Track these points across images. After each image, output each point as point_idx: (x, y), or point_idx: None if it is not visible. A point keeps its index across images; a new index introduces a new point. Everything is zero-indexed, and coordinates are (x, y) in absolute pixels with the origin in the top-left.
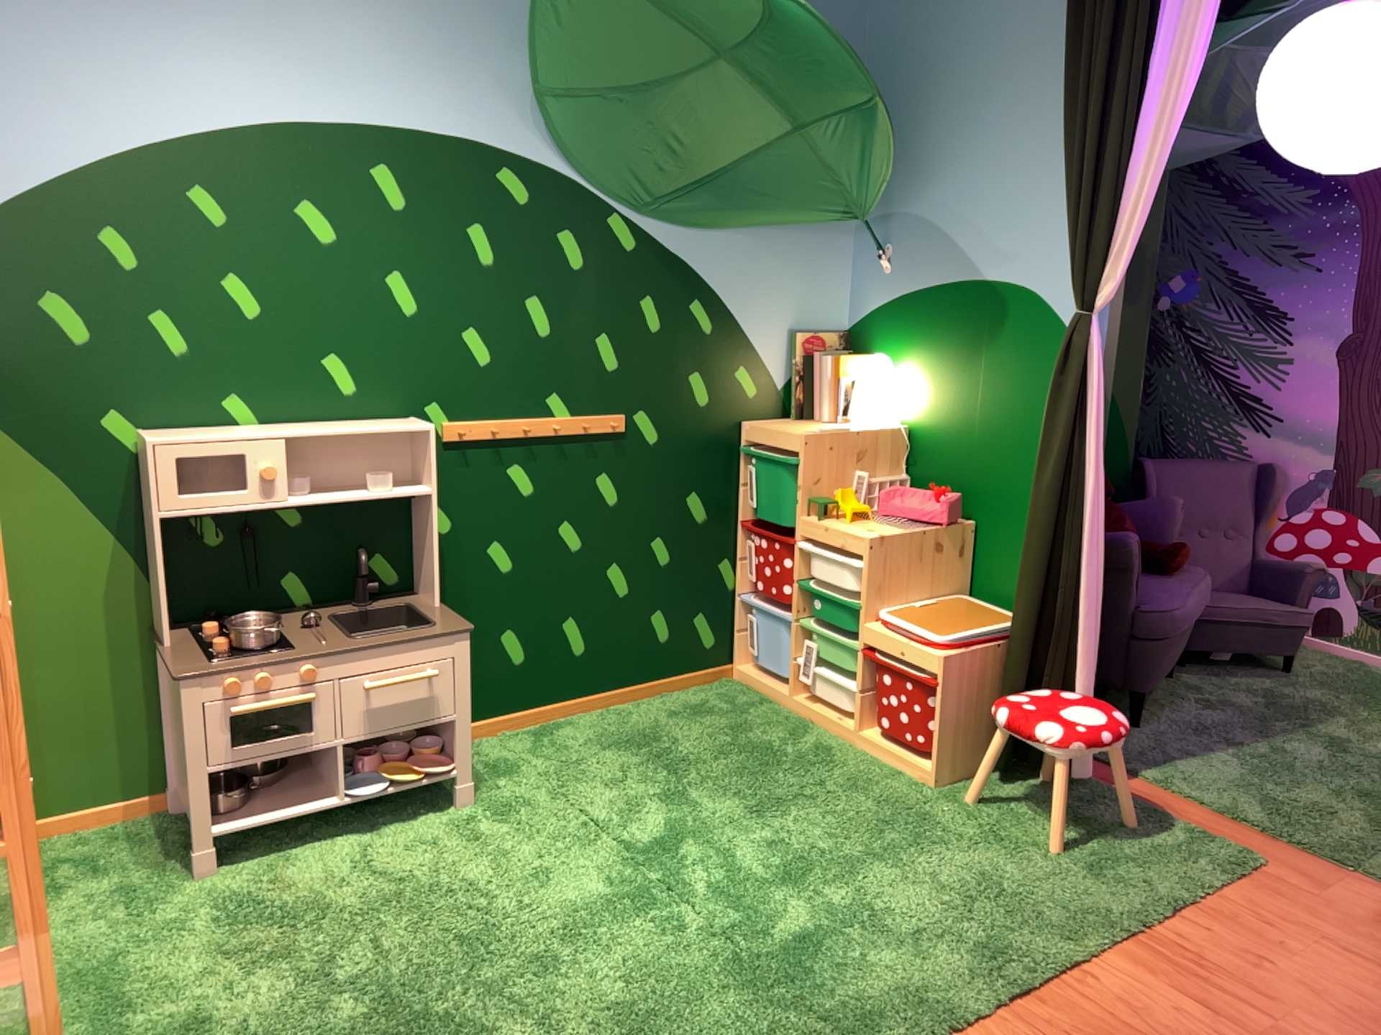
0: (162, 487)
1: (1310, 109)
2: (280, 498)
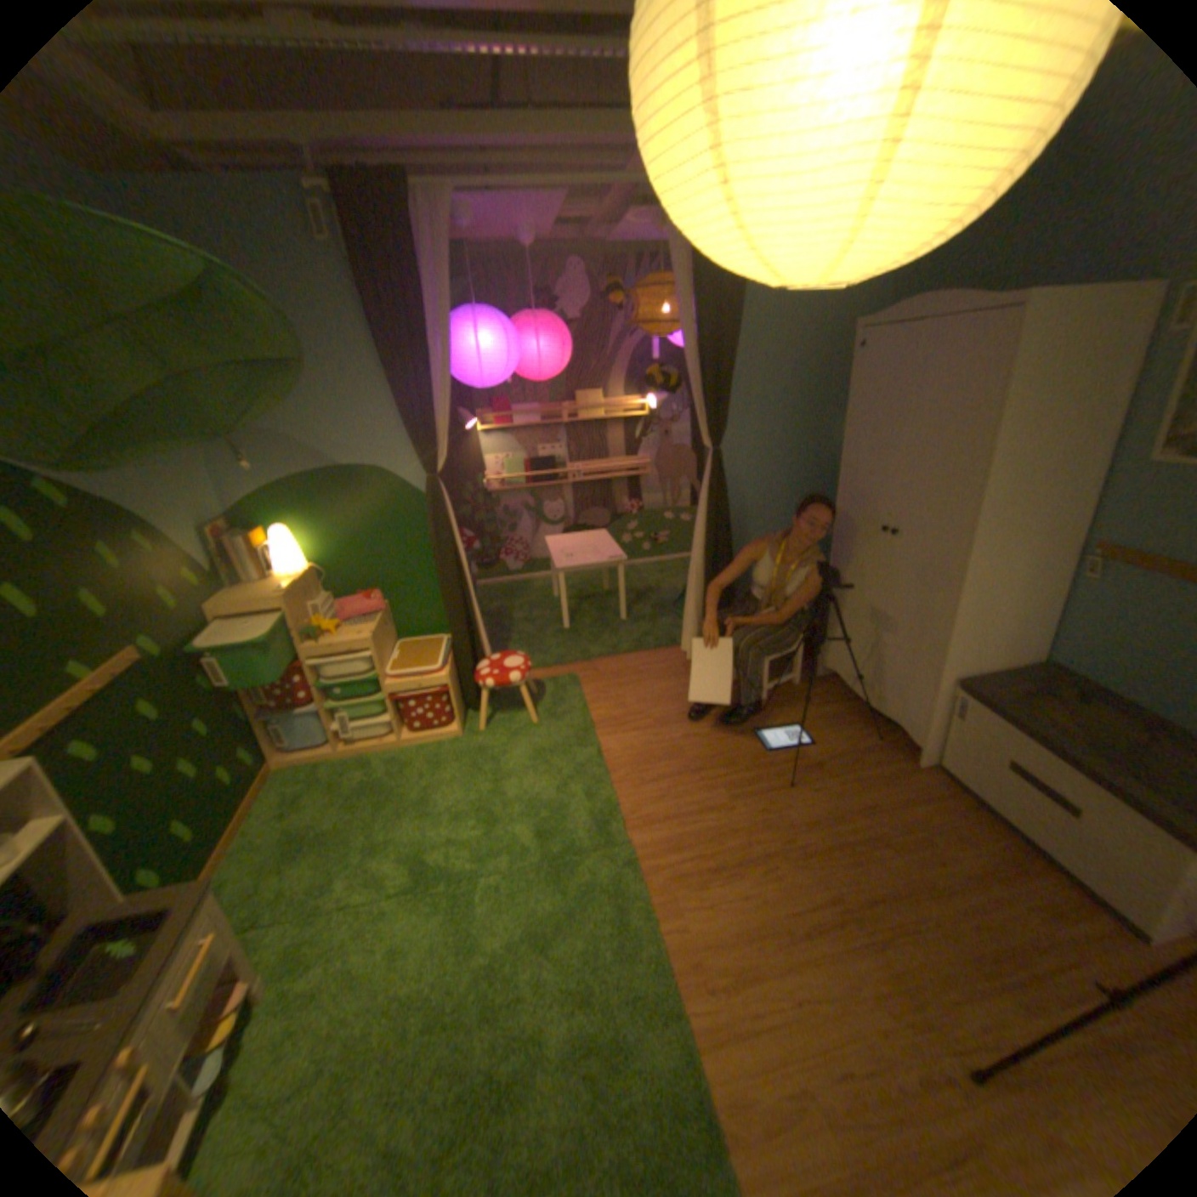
0: None
1: (482, 362)
2: None
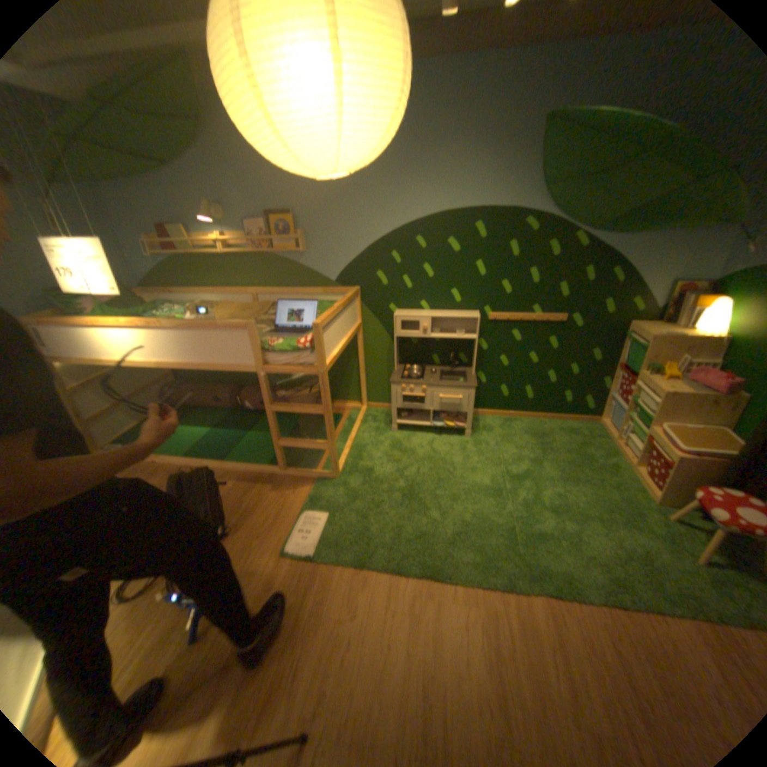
0: (396, 328)
1: None
2: (427, 335)
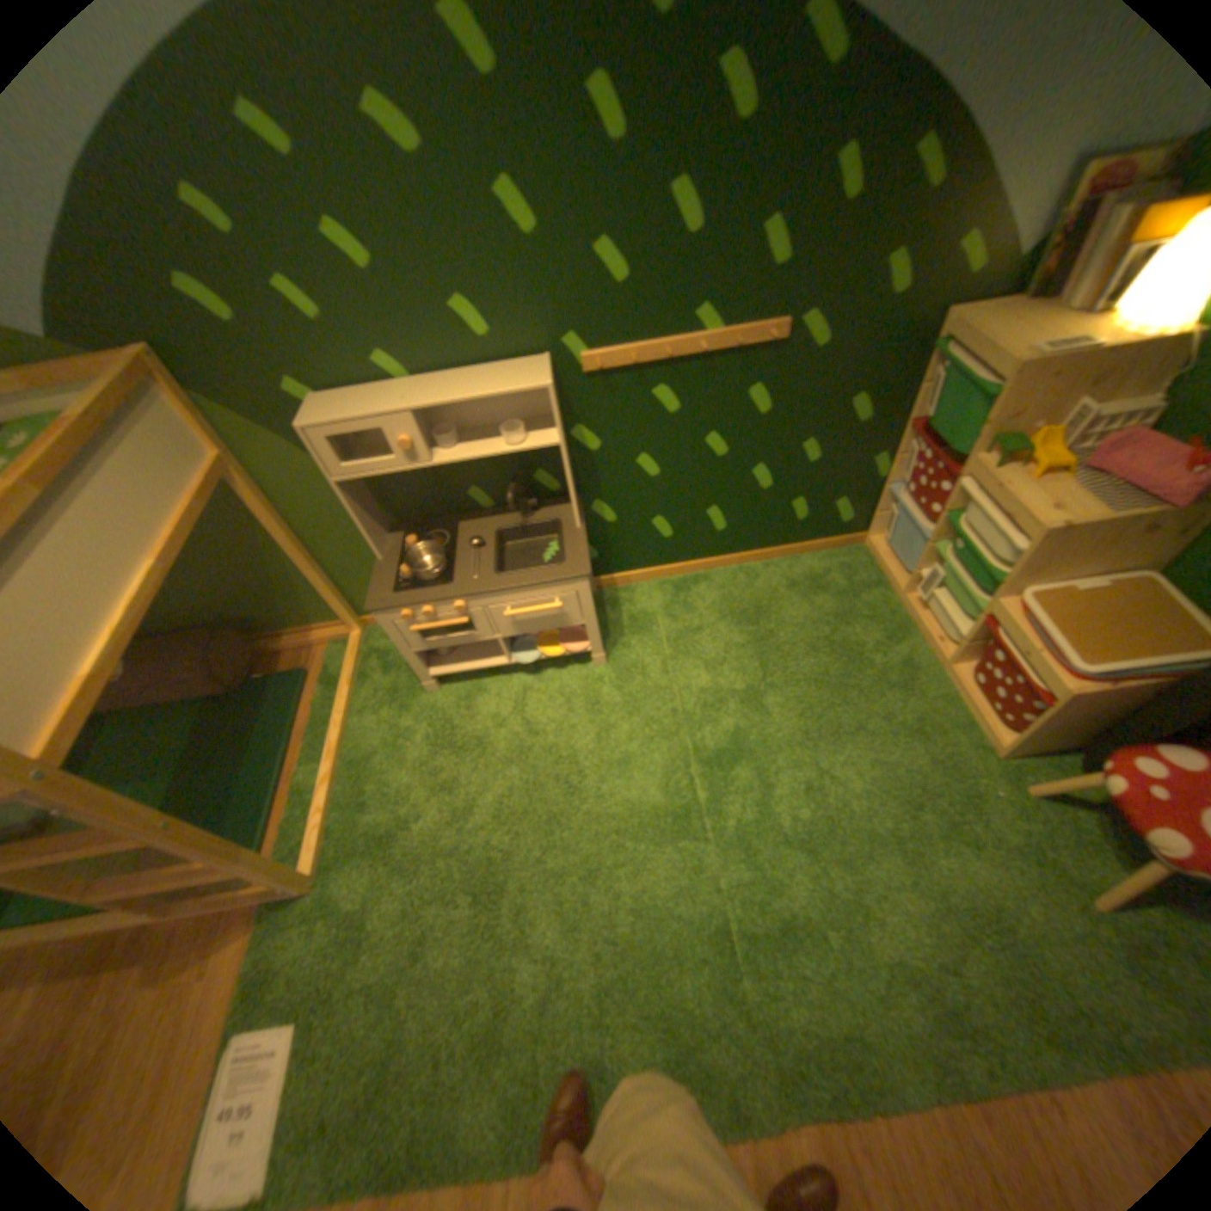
0: (326, 461)
1: None
2: (425, 461)
